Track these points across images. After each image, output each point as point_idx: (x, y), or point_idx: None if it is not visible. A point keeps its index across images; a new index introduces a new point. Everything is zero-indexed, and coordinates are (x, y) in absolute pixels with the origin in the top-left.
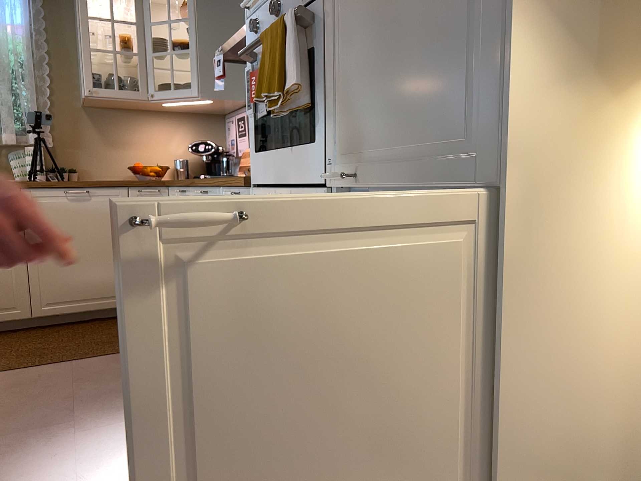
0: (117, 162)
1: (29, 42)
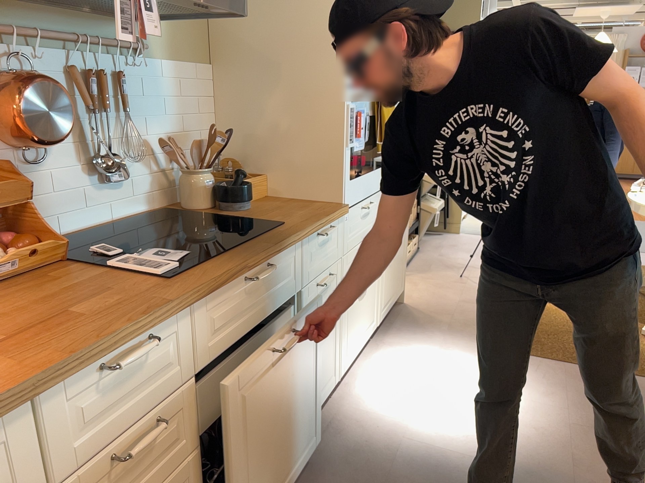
0: None
1: None
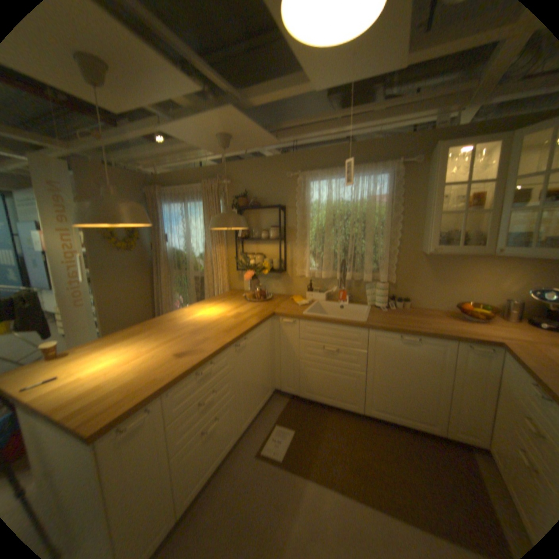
0: (445, 295)
1: (390, 207)
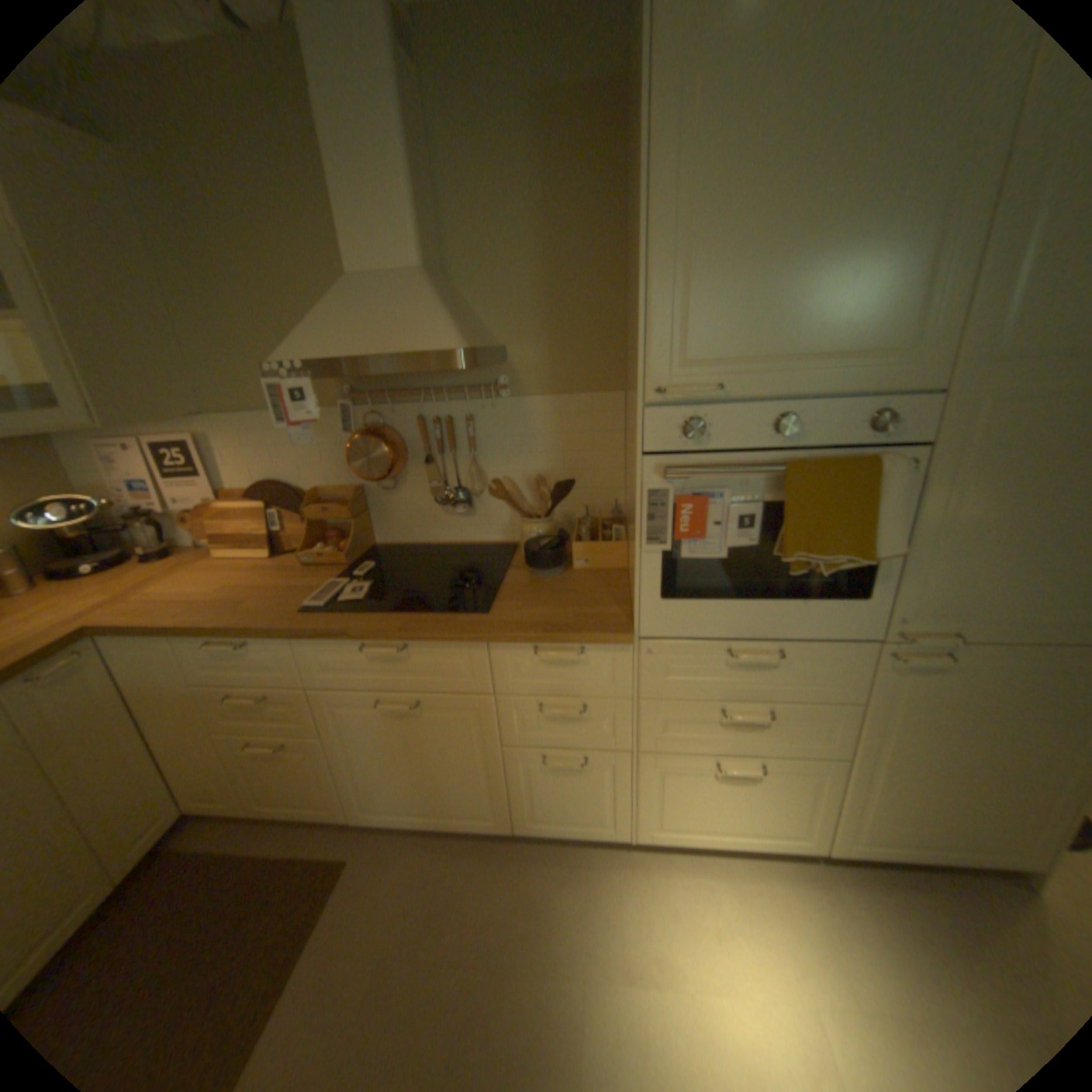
0: None
1: None
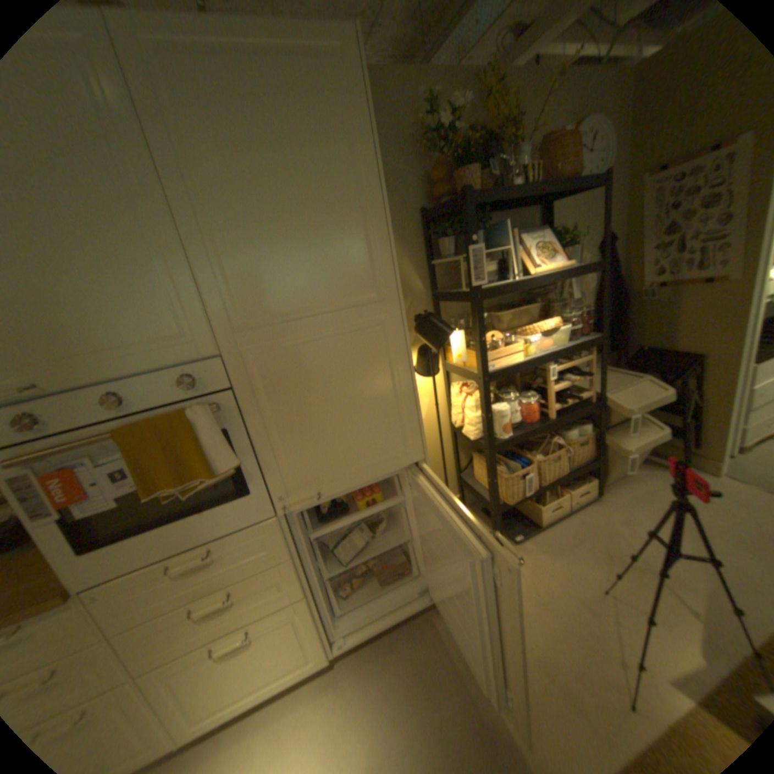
0: None
1: None
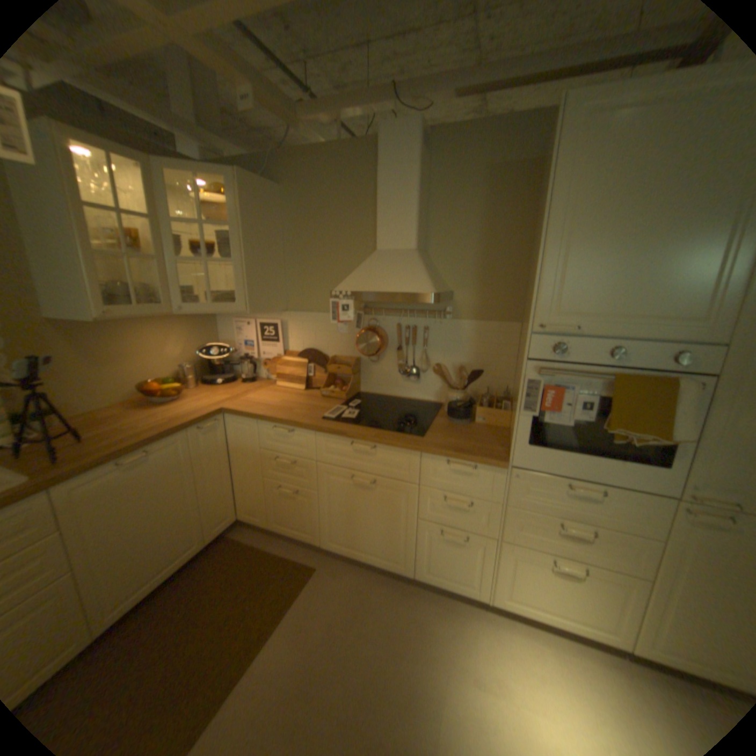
0: (106, 384)
1: None
